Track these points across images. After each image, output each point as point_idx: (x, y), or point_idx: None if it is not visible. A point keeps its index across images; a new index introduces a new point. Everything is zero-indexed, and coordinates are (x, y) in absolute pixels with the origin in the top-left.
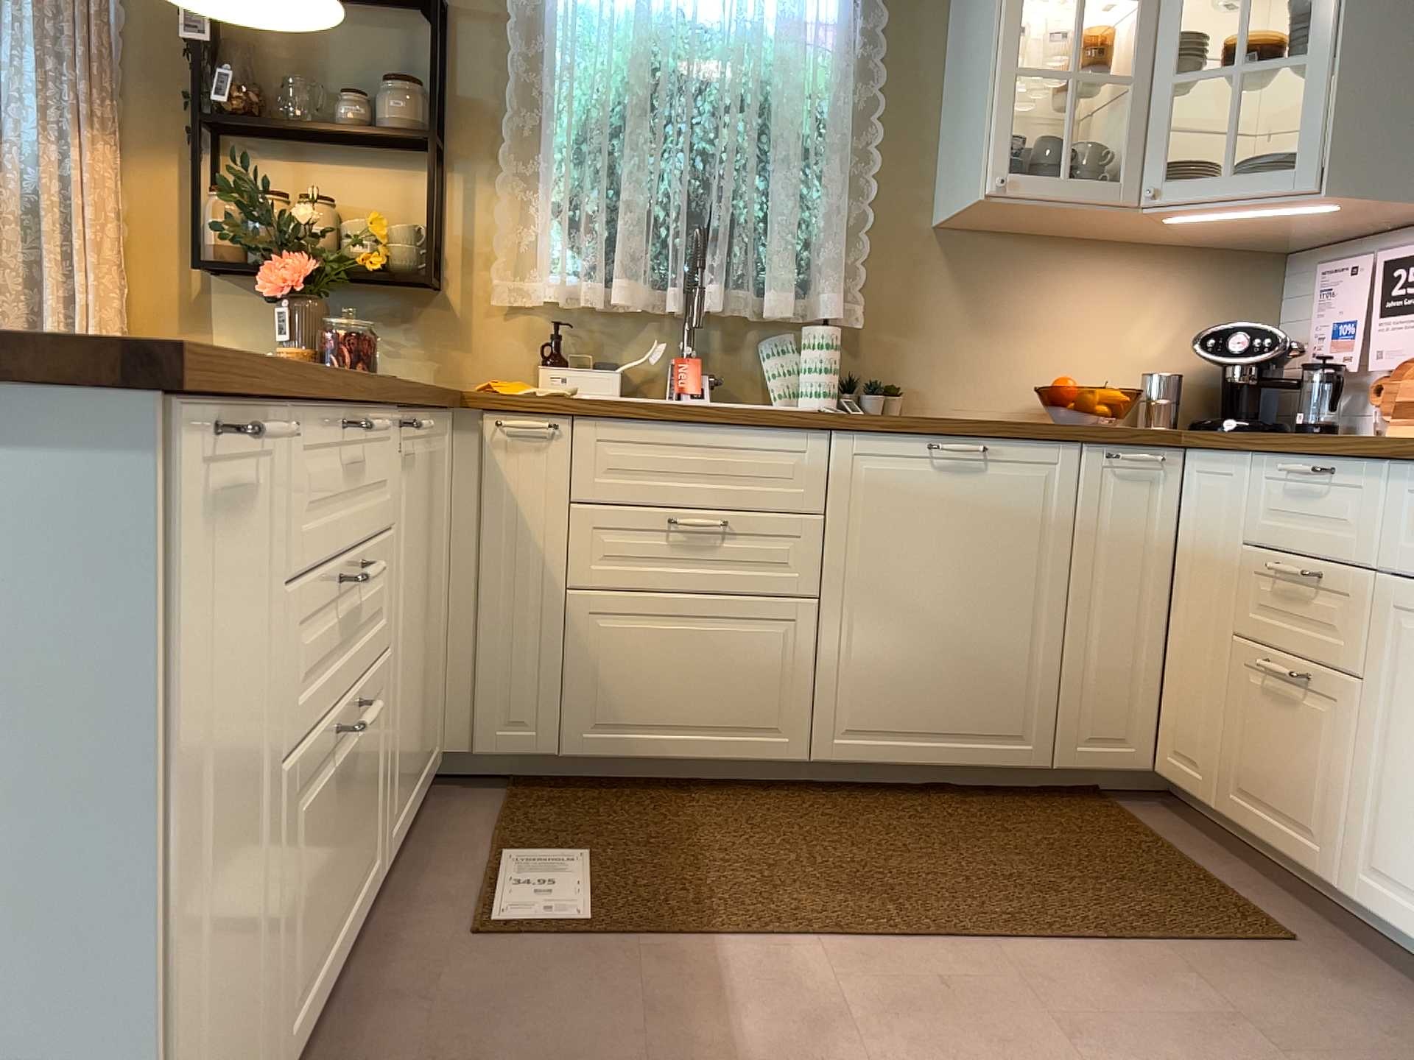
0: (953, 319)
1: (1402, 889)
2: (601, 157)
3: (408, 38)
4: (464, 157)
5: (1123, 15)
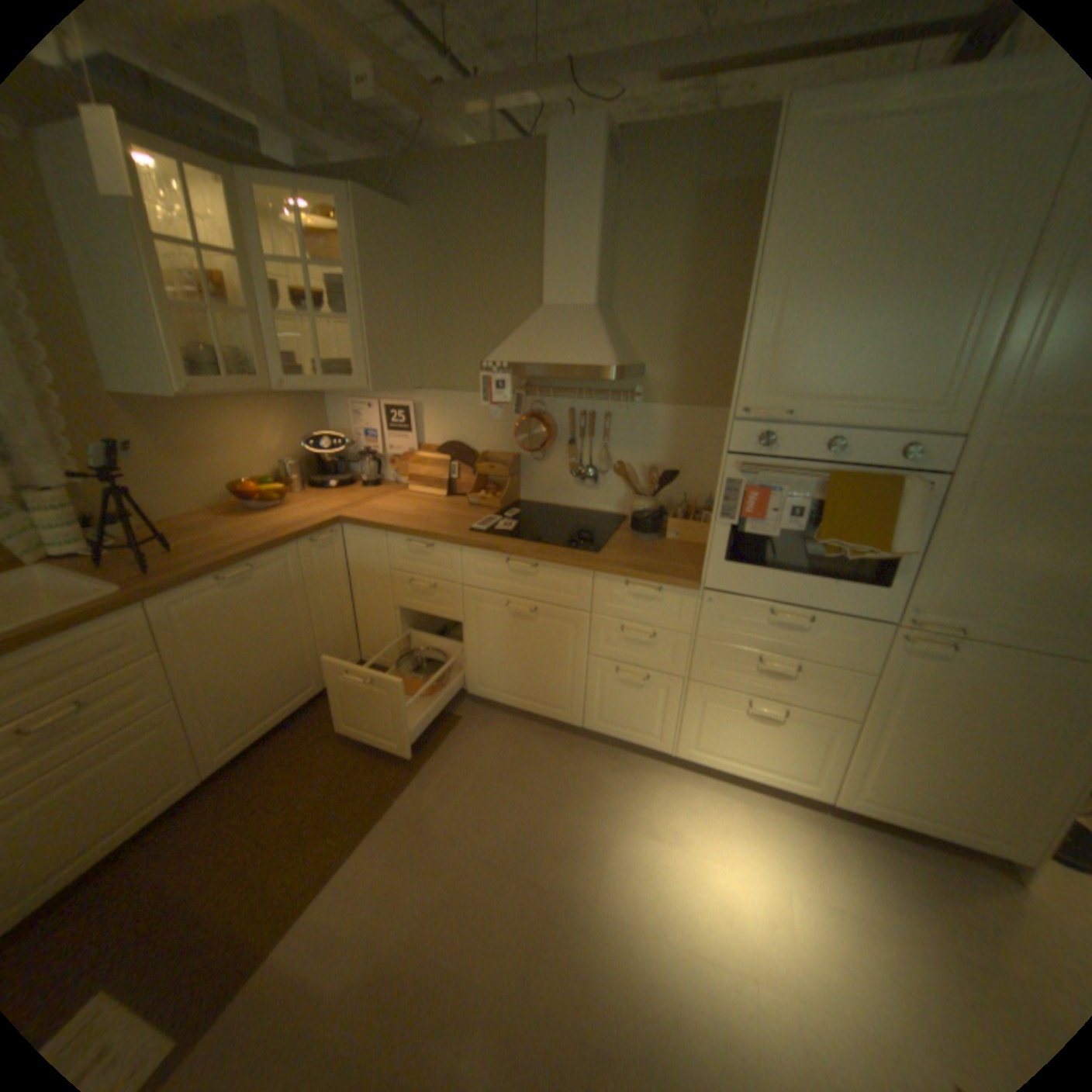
0: (147, 455)
1: (493, 688)
2: None
3: None
4: None
5: (215, 253)
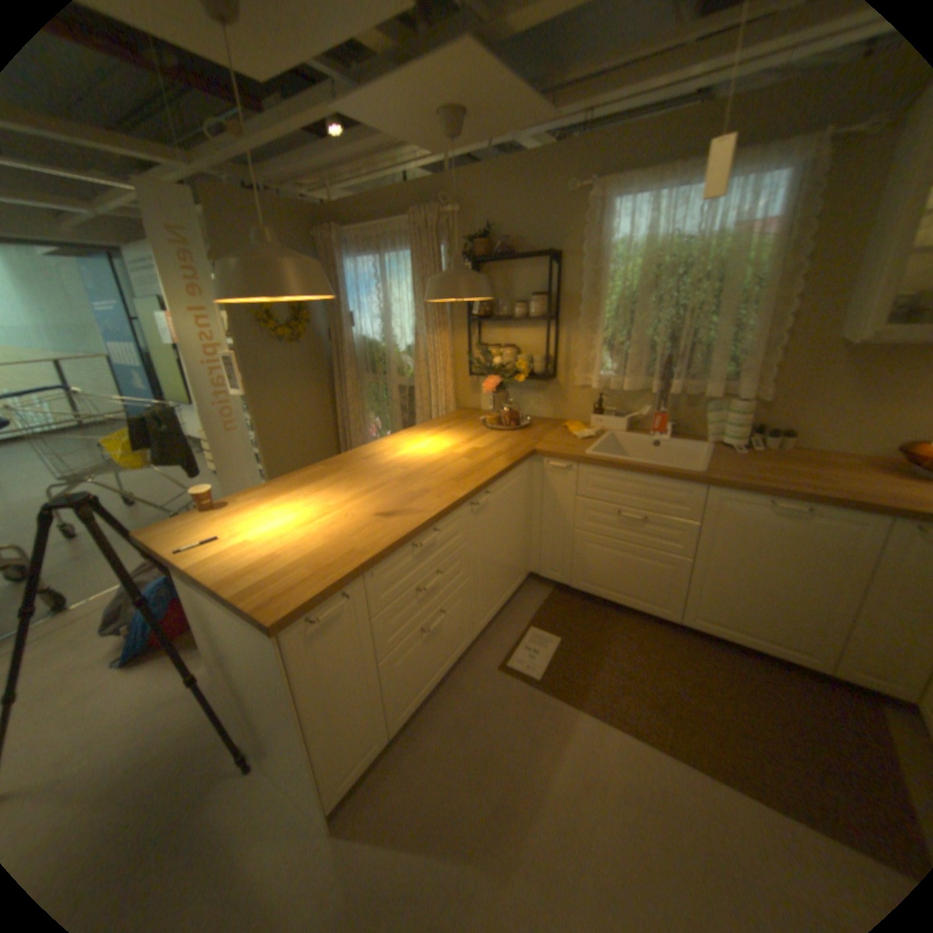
0: (845, 392)
1: None
2: (623, 319)
3: (542, 269)
4: (565, 319)
5: None
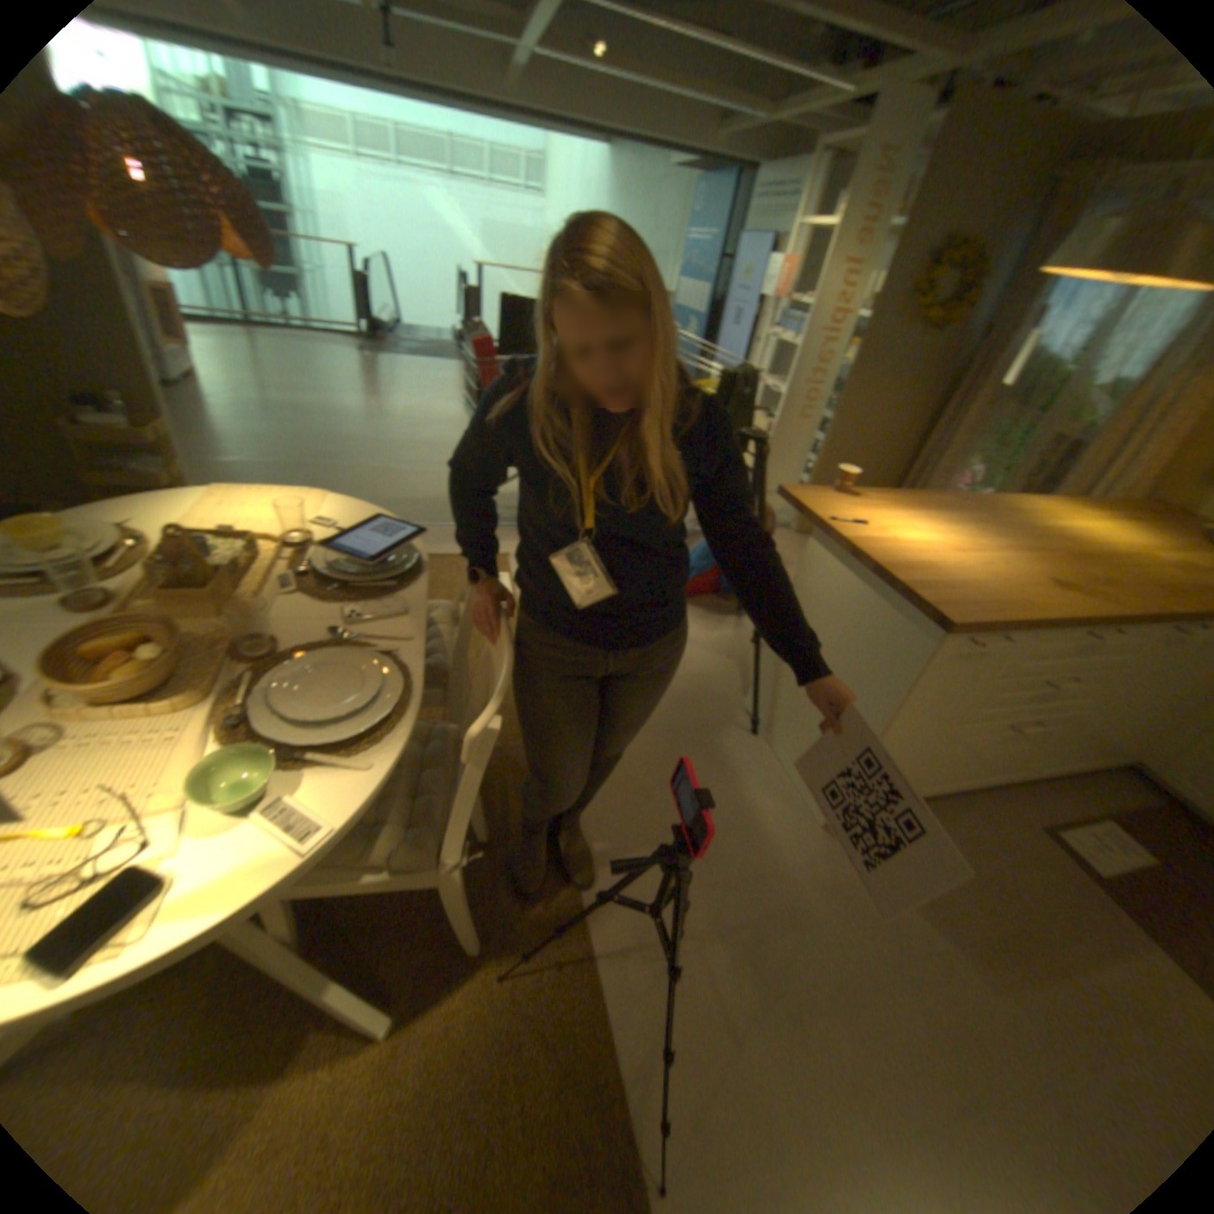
0: None
1: None
2: None
3: None
4: None
5: None
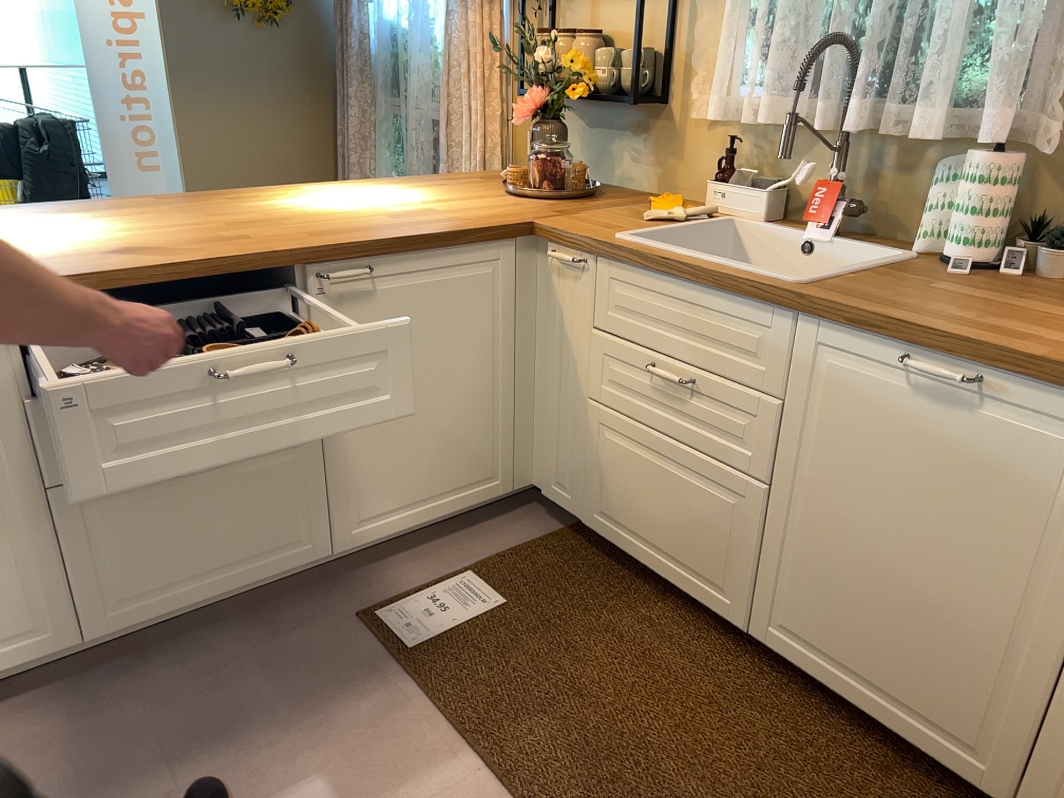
0: None
1: None
2: None
3: None
4: None
5: None
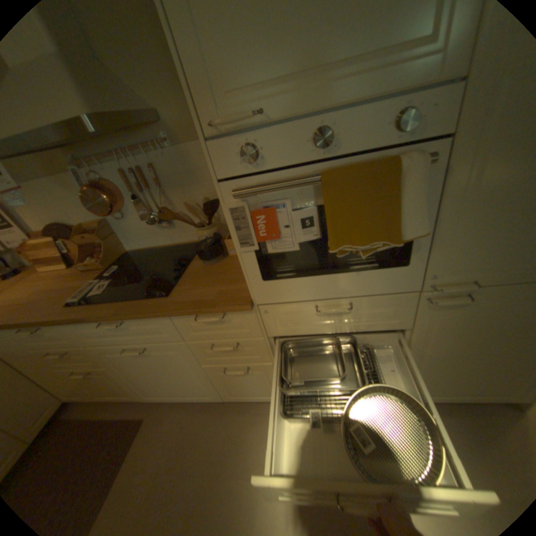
0: None
1: (154, 396)
2: None
3: None
4: None
5: None
